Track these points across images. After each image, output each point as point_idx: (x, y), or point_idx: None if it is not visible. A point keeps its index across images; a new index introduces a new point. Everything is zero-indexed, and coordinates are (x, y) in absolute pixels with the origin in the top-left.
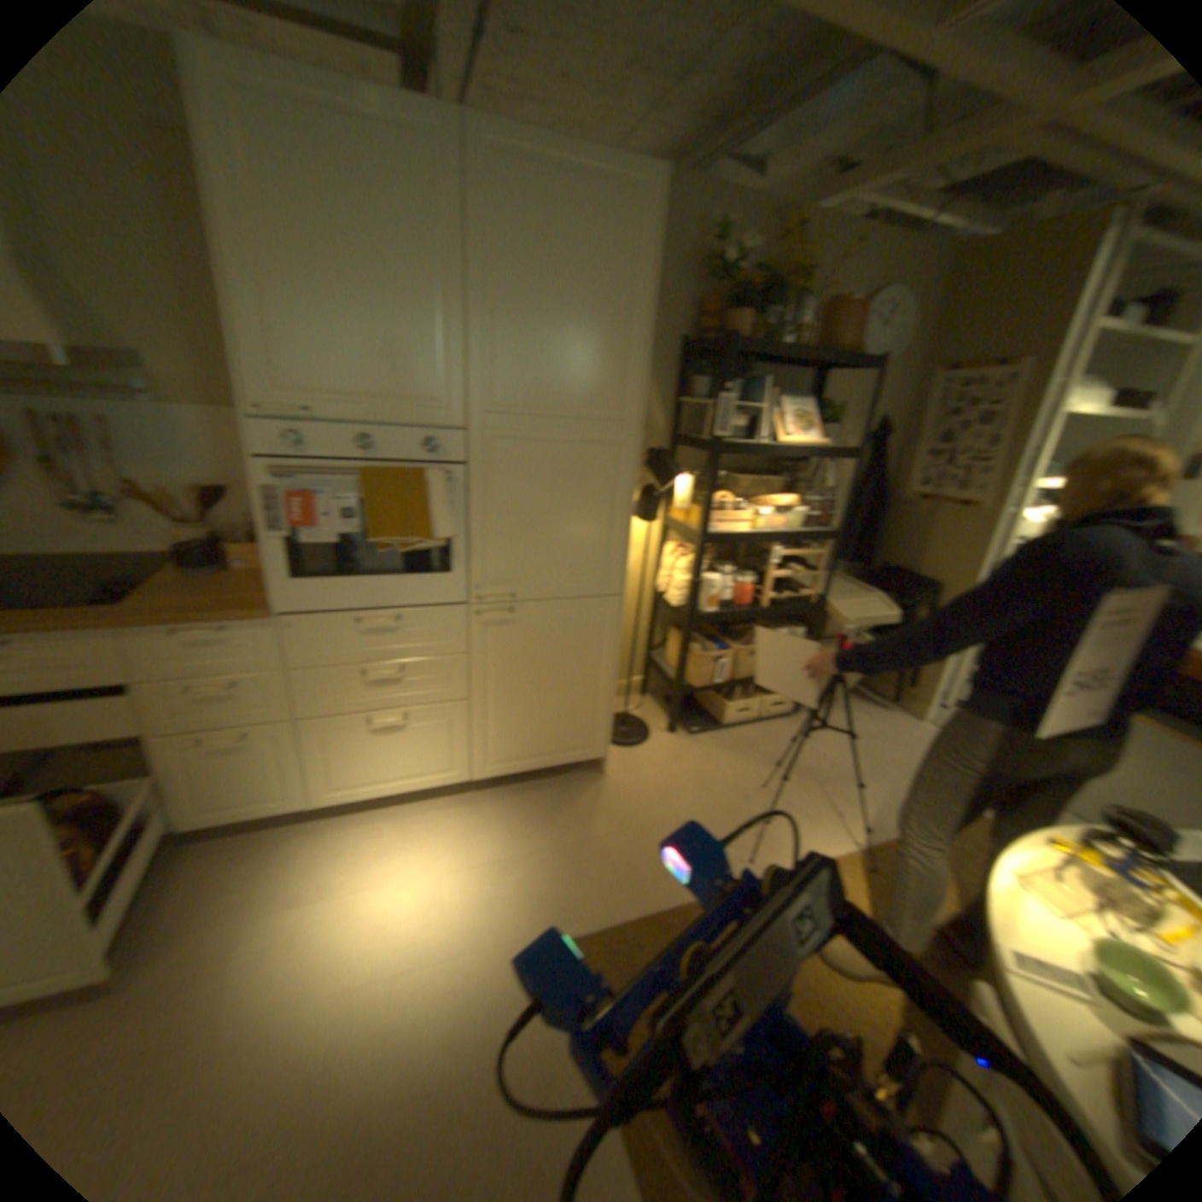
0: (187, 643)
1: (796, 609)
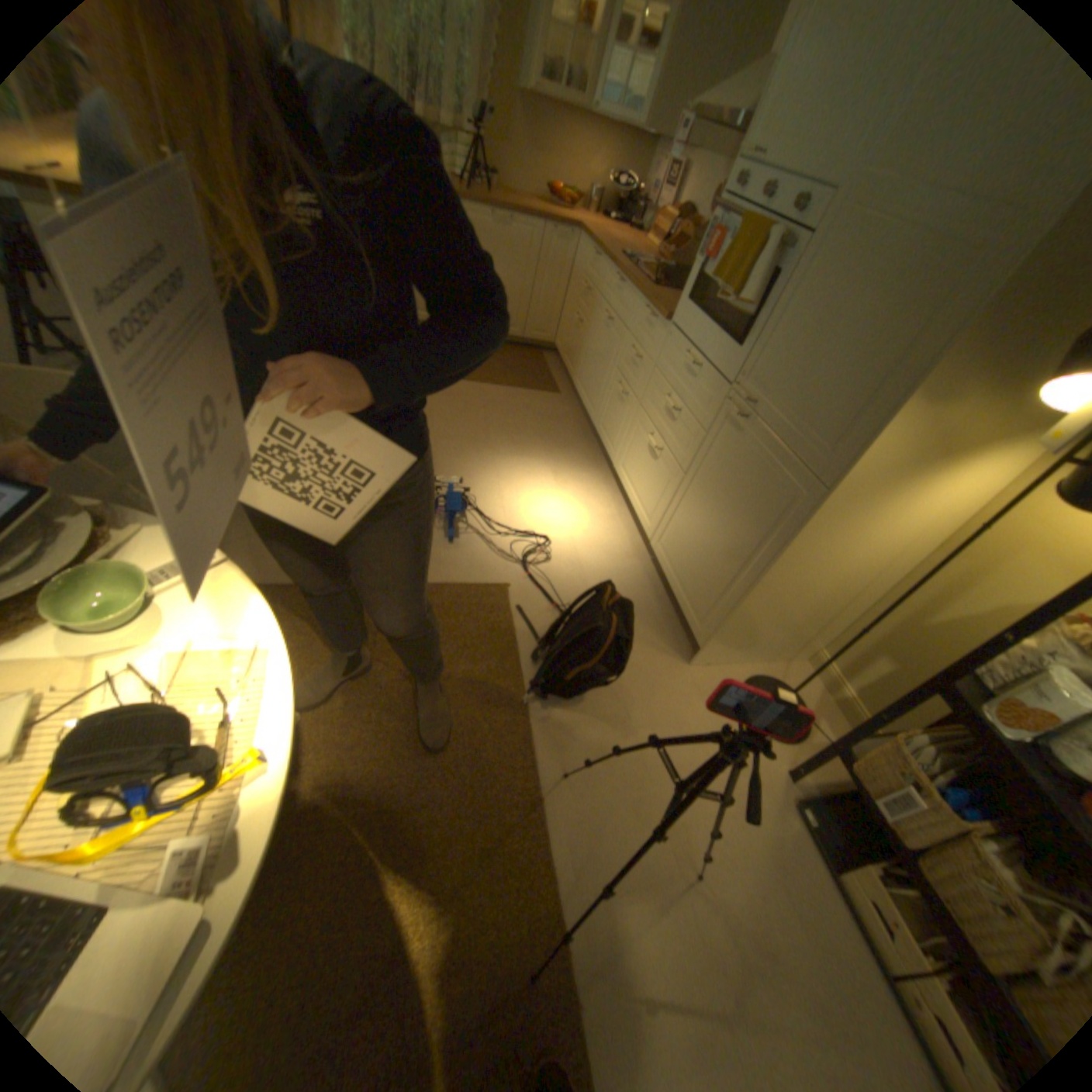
0: (647, 320)
1: None
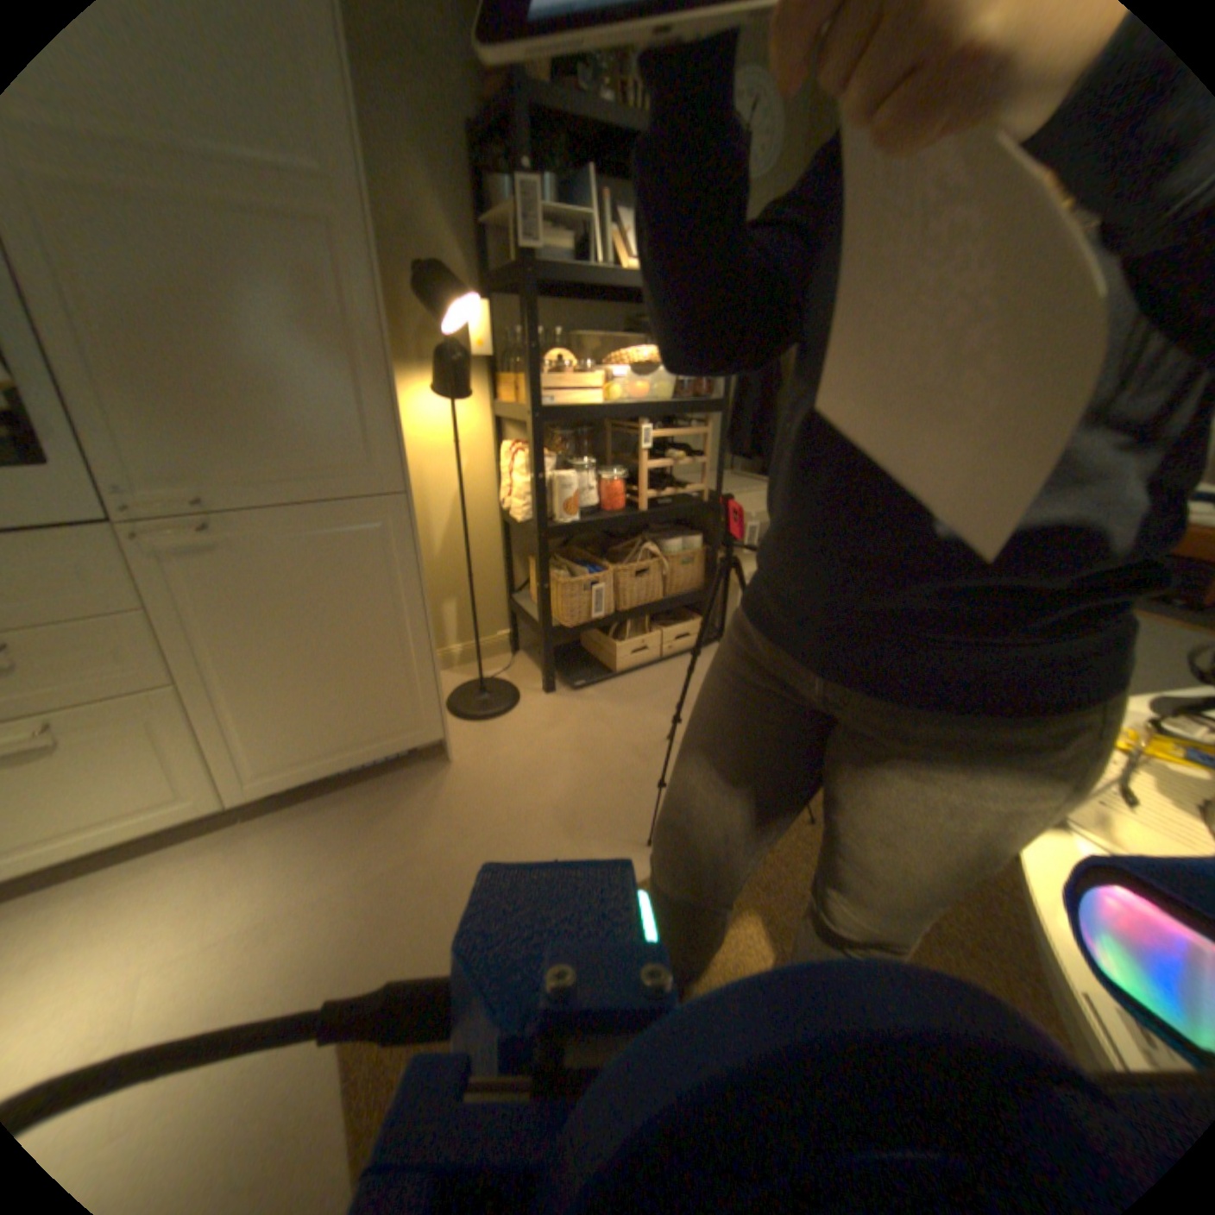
0: None
1: (687, 510)
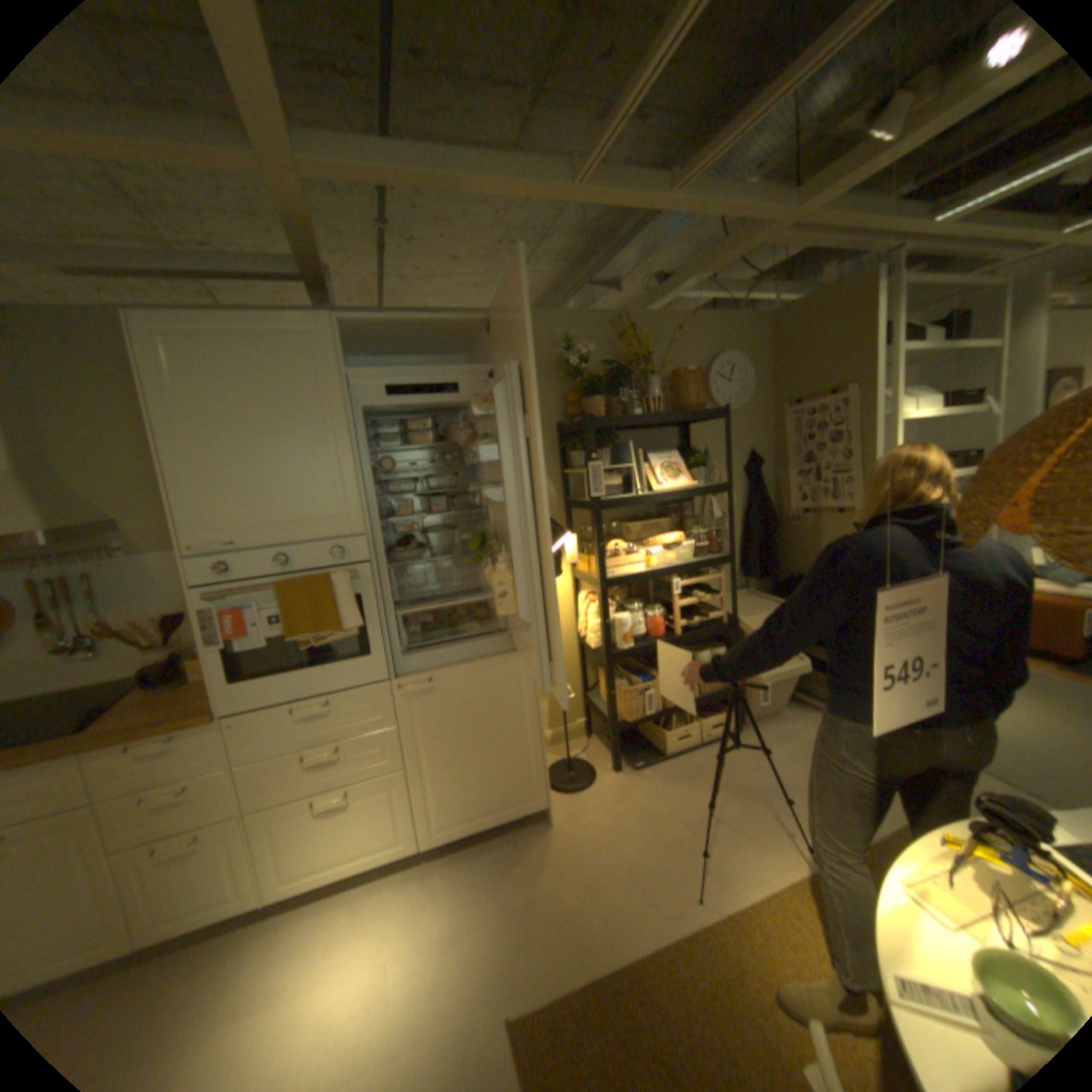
0: (146, 756)
1: (712, 631)
